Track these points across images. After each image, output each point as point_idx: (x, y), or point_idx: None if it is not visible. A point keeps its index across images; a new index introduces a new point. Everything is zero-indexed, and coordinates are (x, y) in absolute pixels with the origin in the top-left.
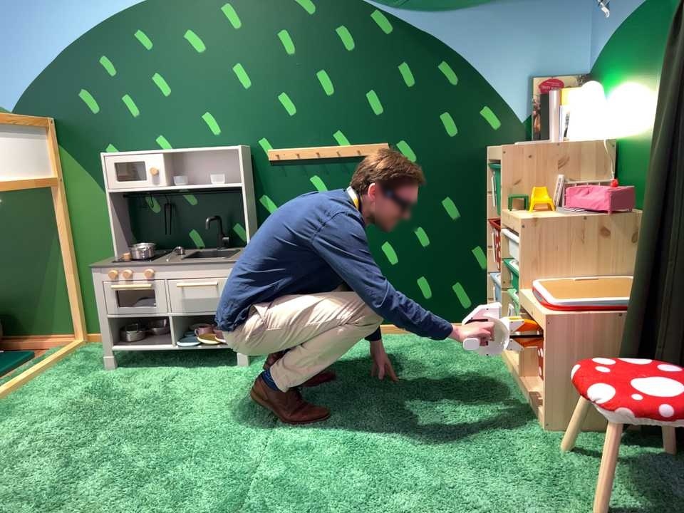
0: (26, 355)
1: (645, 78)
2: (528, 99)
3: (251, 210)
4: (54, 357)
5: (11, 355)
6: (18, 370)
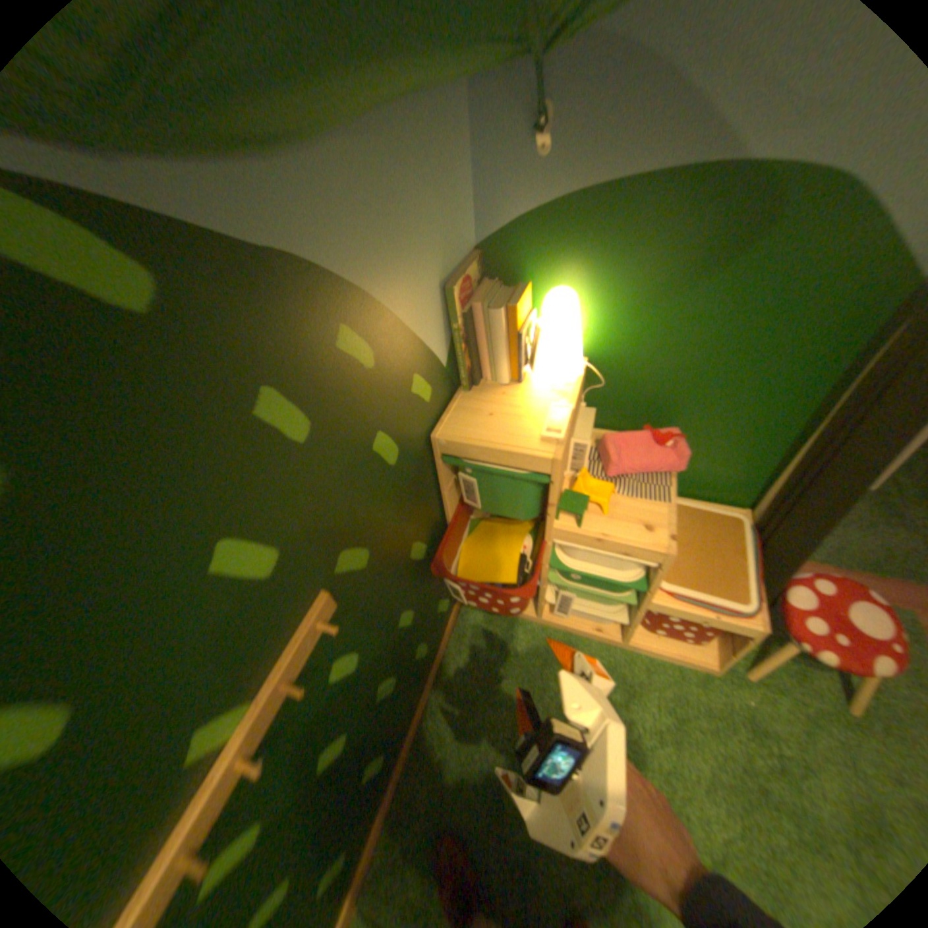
0: None
1: (672, 291)
2: (447, 324)
3: None
4: None
5: None
6: None
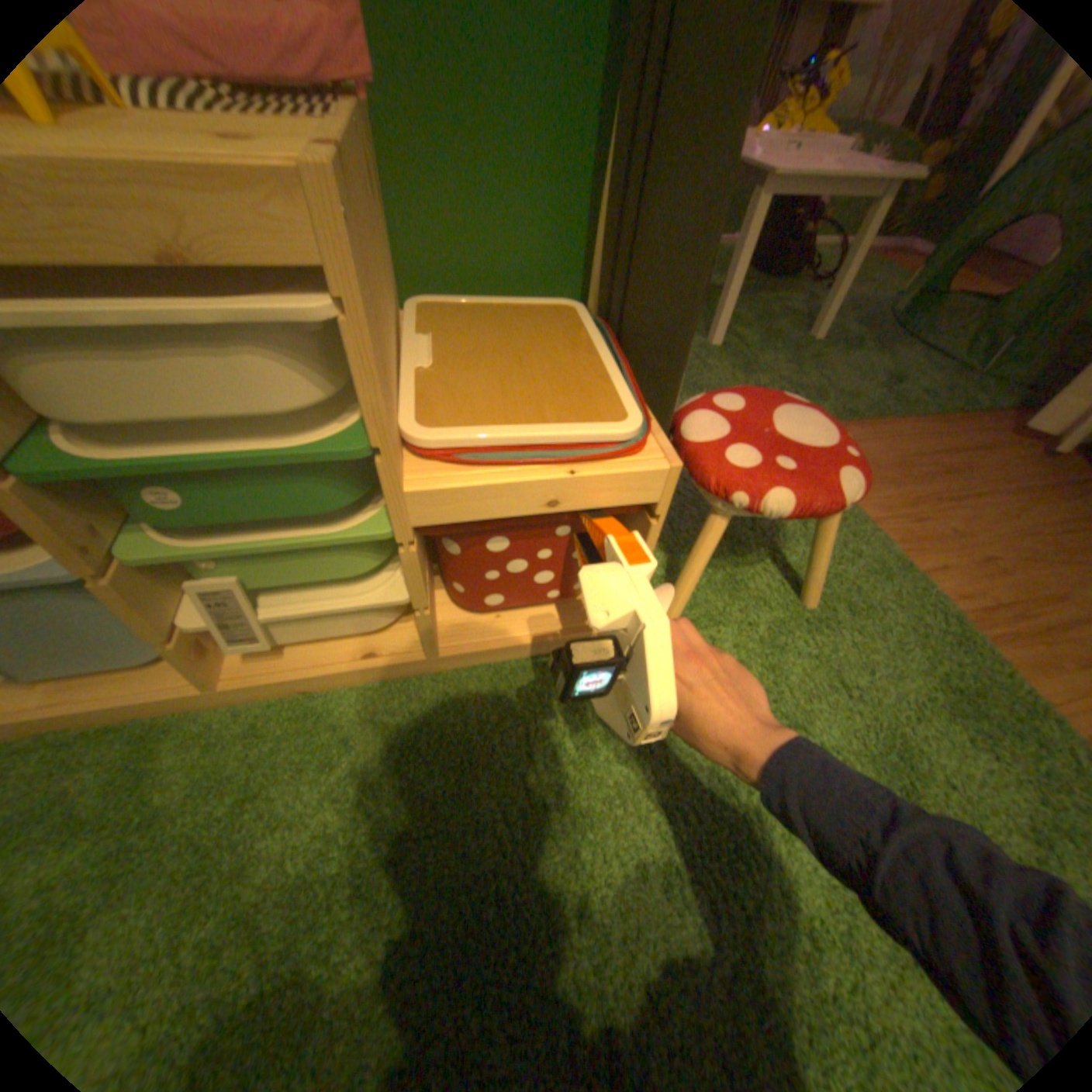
0: None
1: None
2: None
3: None
4: None
5: None
6: None
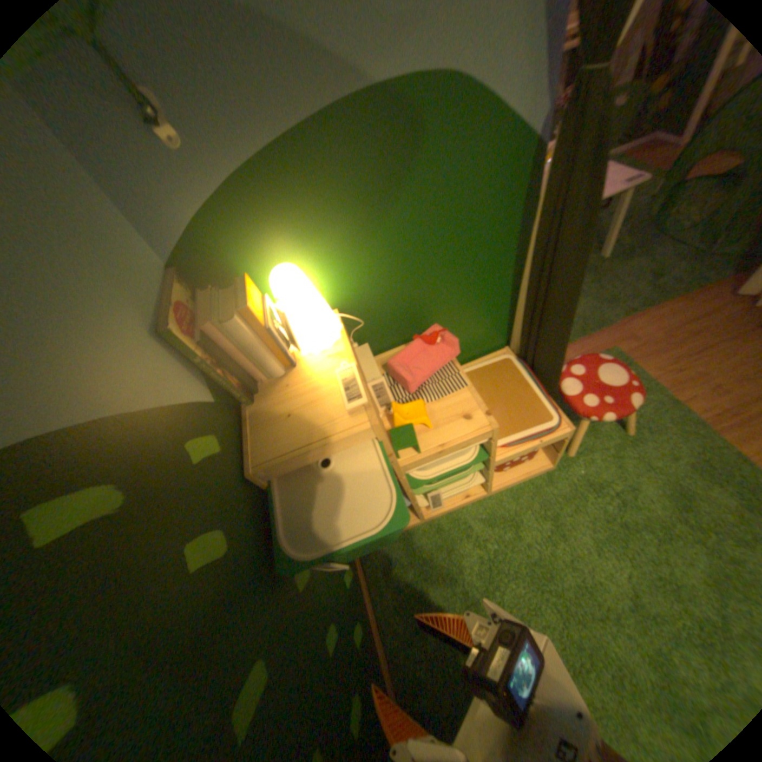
0: None
1: (373, 221)
2: (186, 361)
3: None
4: None
5: None
6: None
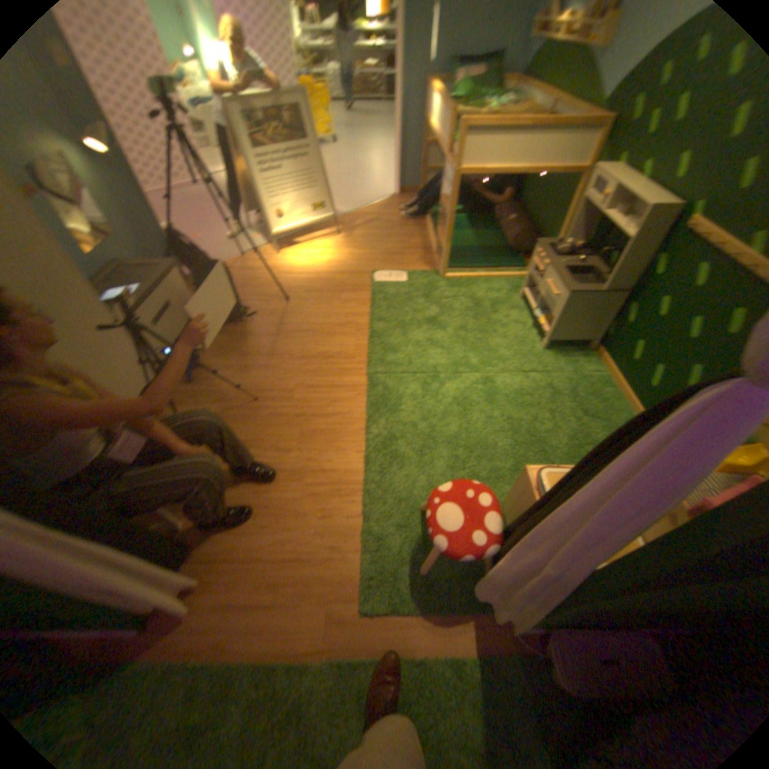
0: (524, 266)
1: None
2: None
3: (645, 262)
4: (519, 275)
5: (524, 261)
6: (507, 271)
